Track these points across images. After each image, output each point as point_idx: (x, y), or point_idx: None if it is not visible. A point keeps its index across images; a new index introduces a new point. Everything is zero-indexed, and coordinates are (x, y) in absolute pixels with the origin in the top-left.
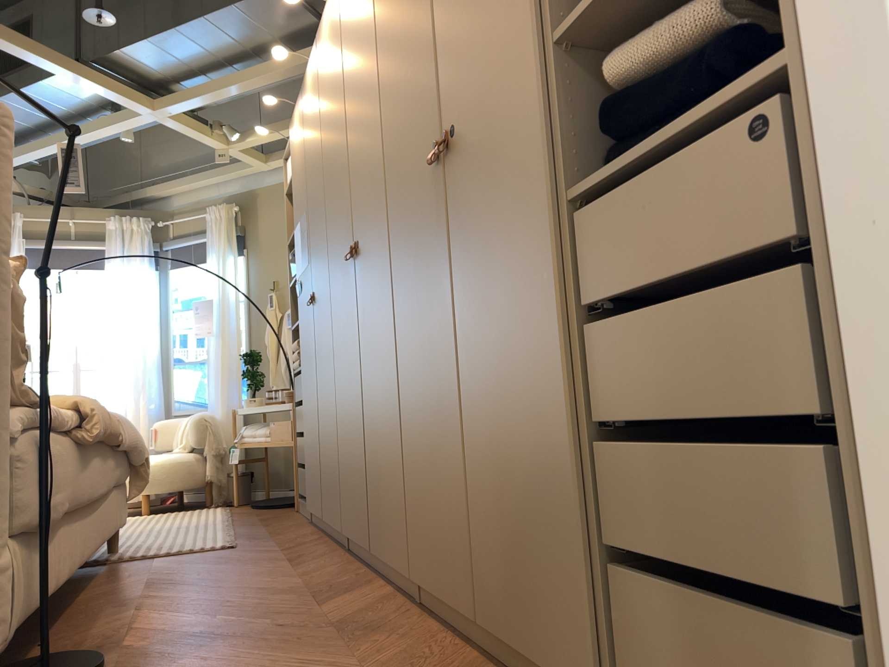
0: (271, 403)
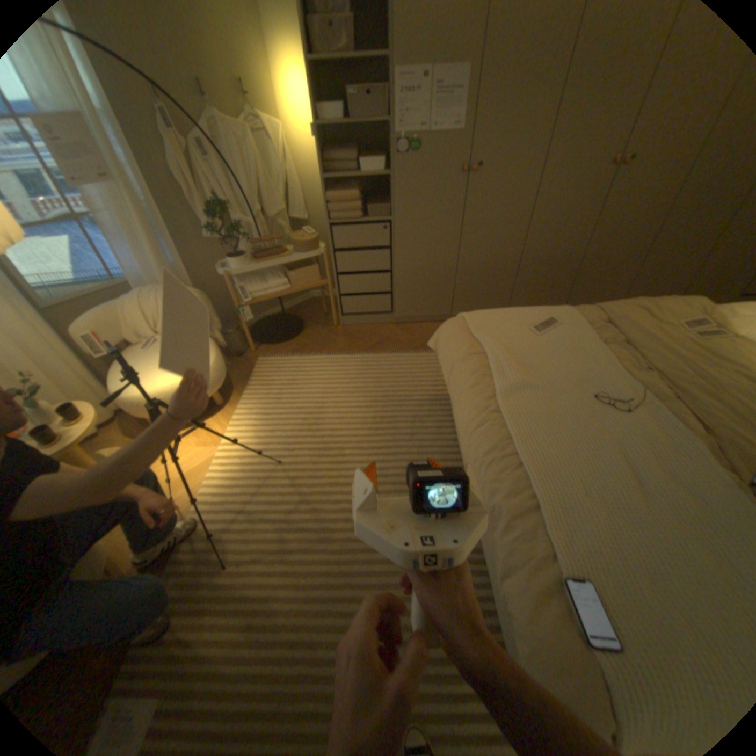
0: (257, 257)
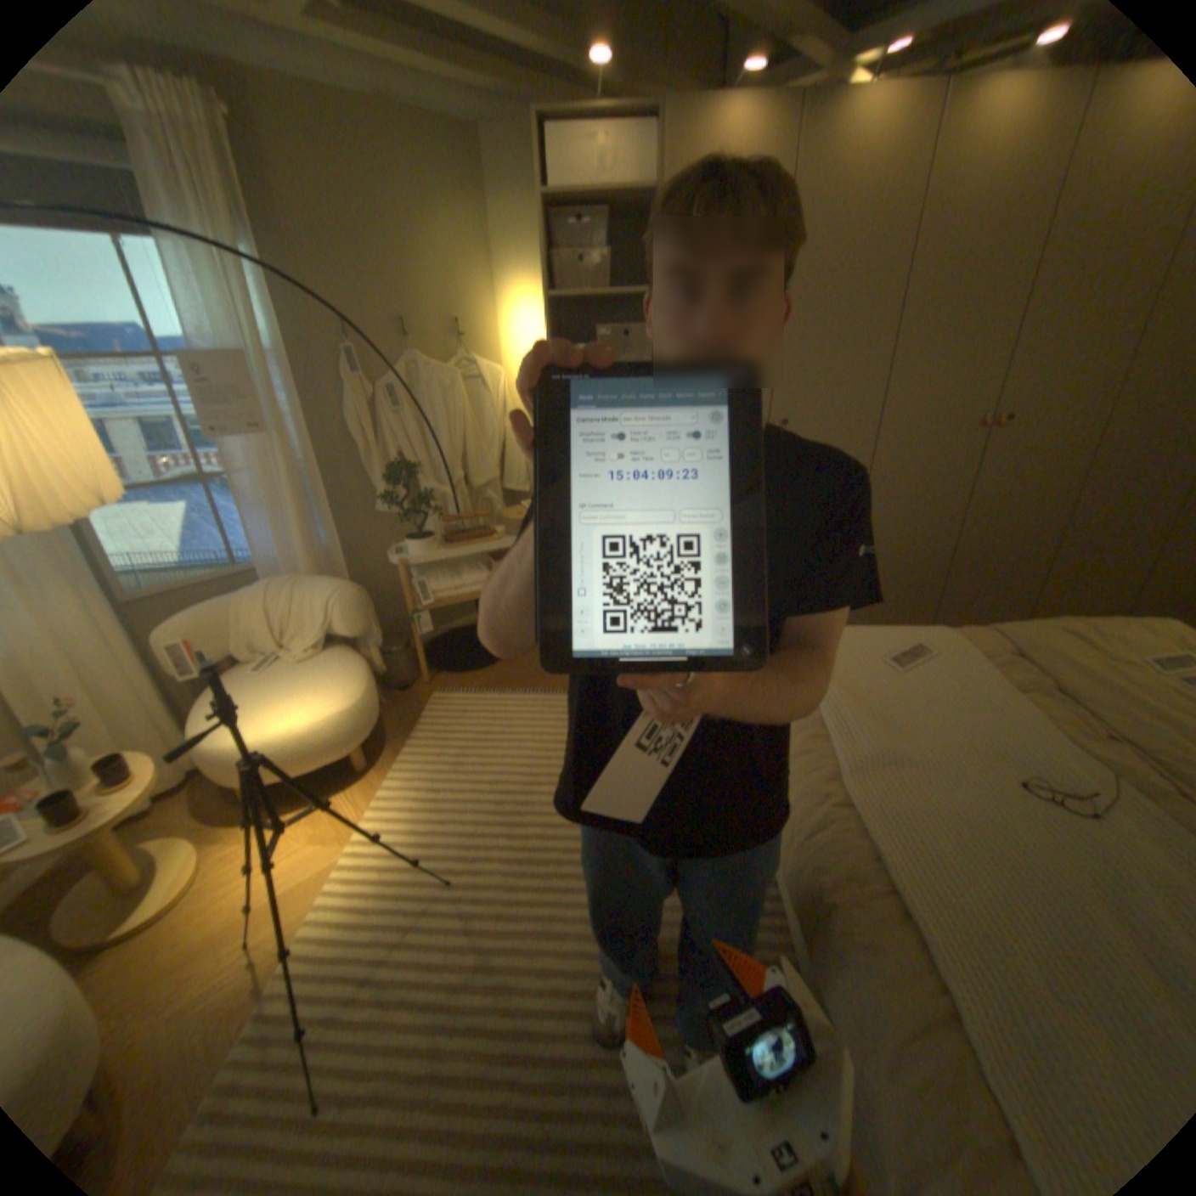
0: (449, 540)
